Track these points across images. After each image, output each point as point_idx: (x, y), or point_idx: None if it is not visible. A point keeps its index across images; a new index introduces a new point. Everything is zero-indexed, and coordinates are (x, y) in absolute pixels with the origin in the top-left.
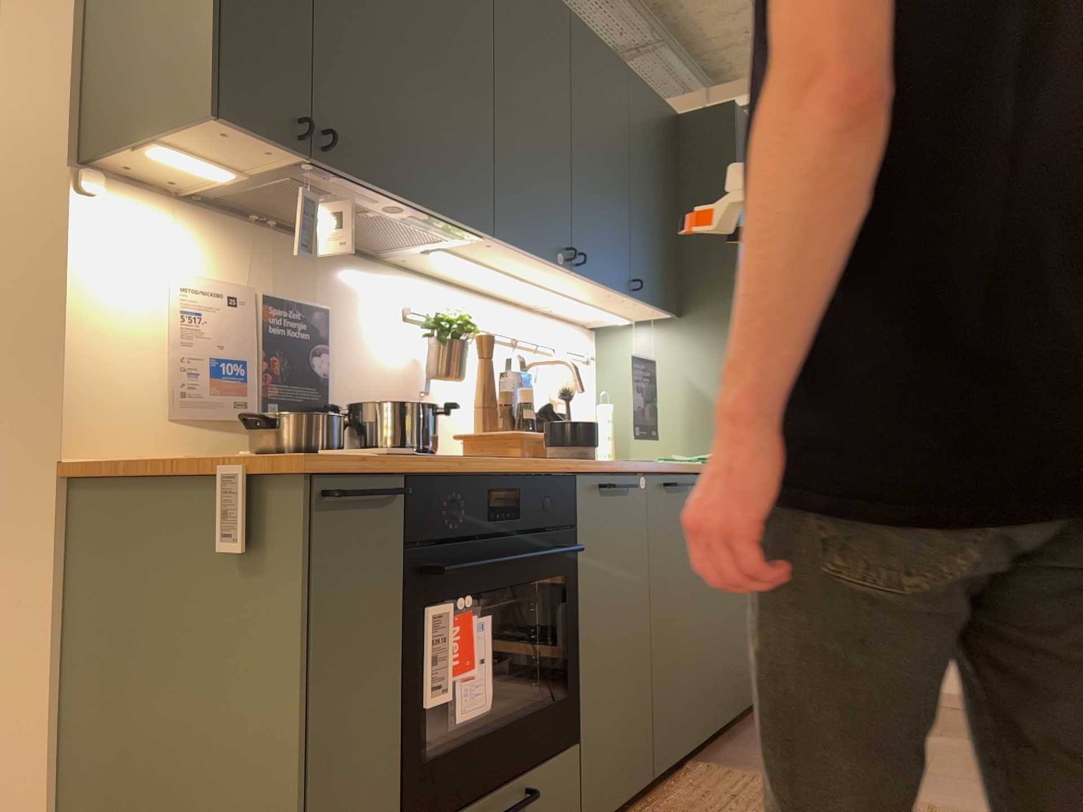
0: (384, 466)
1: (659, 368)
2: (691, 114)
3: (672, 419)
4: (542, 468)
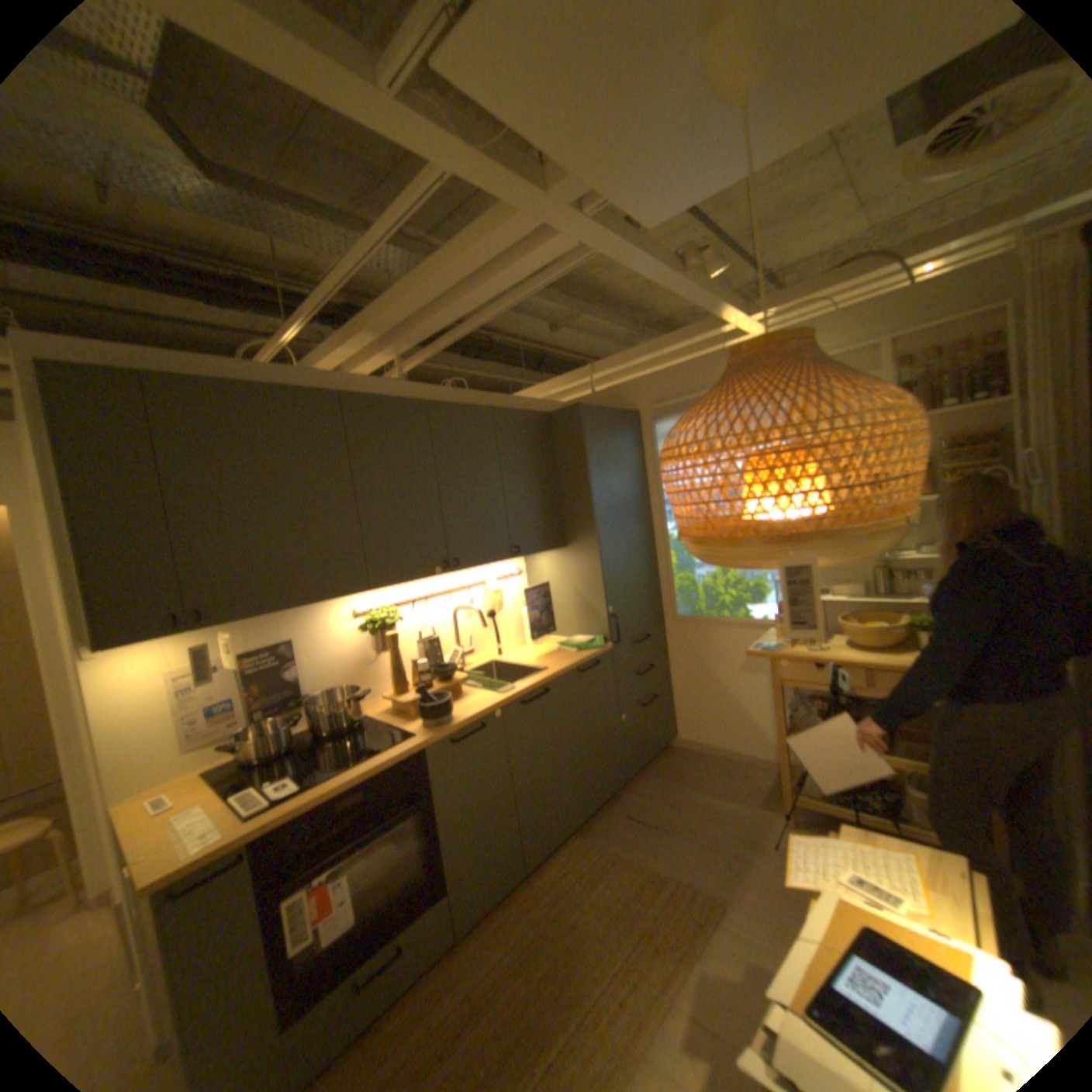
0: (222, 853)
1: (557, 579)
2: (556, 412)
3: (568, 611)
4: (389, 761)
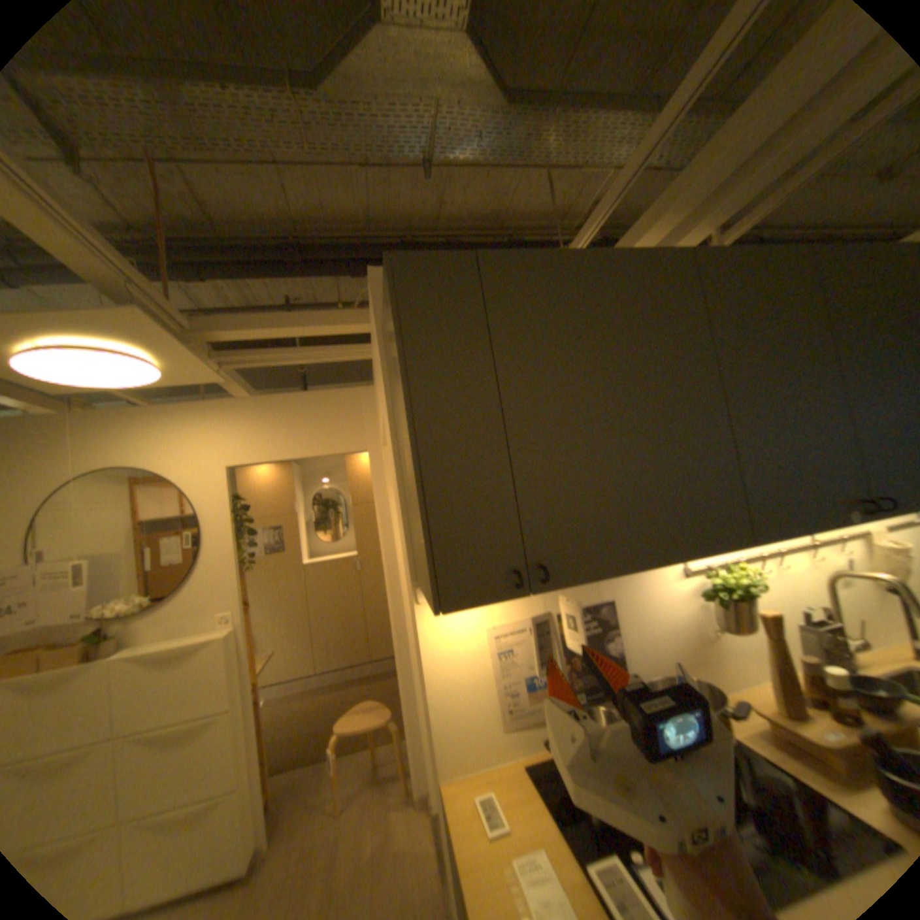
0: None
1: None
2: None
3: None
4: None
